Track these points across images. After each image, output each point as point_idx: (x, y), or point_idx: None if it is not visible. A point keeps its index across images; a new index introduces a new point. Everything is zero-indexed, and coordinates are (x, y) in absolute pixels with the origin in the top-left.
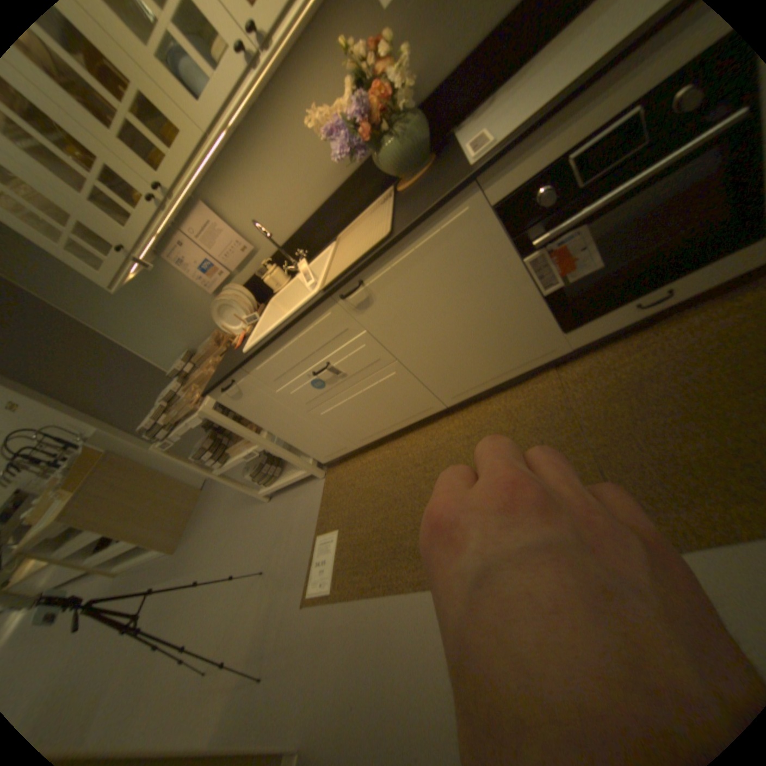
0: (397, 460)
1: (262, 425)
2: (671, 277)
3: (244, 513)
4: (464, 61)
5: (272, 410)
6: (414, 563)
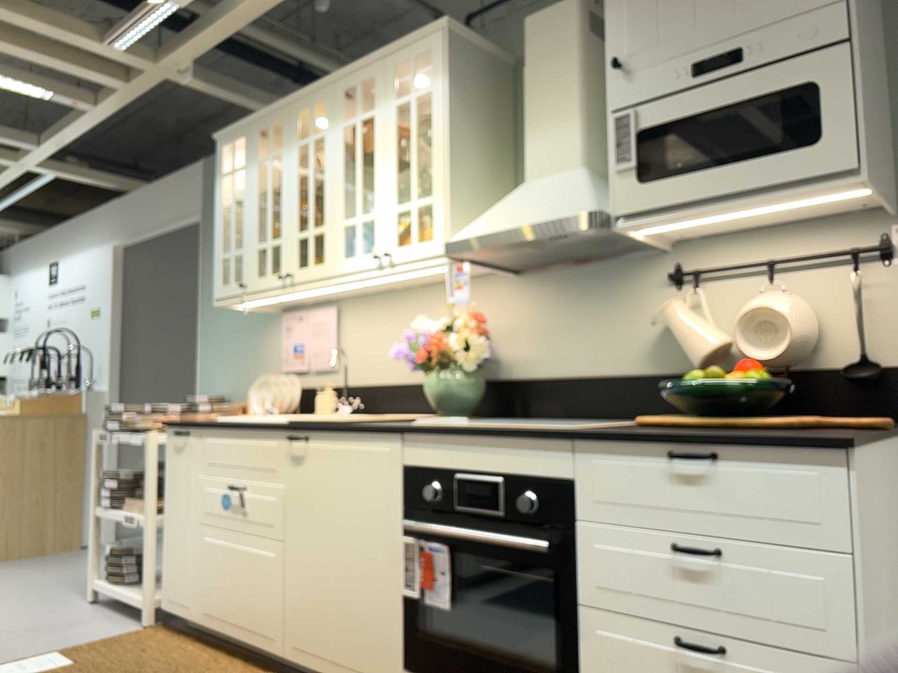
0: (194, 667)
1: (164, 499)
2: None
3: (59, 592)
4: (550, 379)
5: (181, 490)
6: None
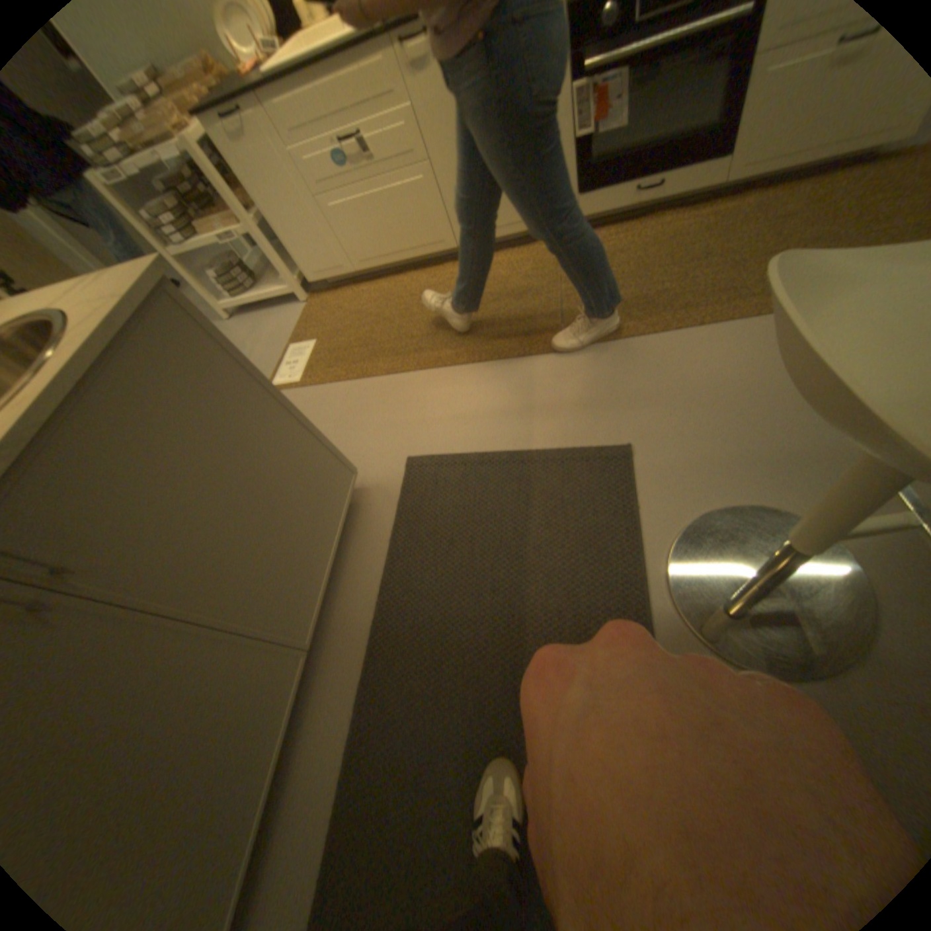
0: (393, 290)
1: (251, 194)
2: (667, 162)
3: None
4: None
5: (270, 174)
6: (390, 358)
